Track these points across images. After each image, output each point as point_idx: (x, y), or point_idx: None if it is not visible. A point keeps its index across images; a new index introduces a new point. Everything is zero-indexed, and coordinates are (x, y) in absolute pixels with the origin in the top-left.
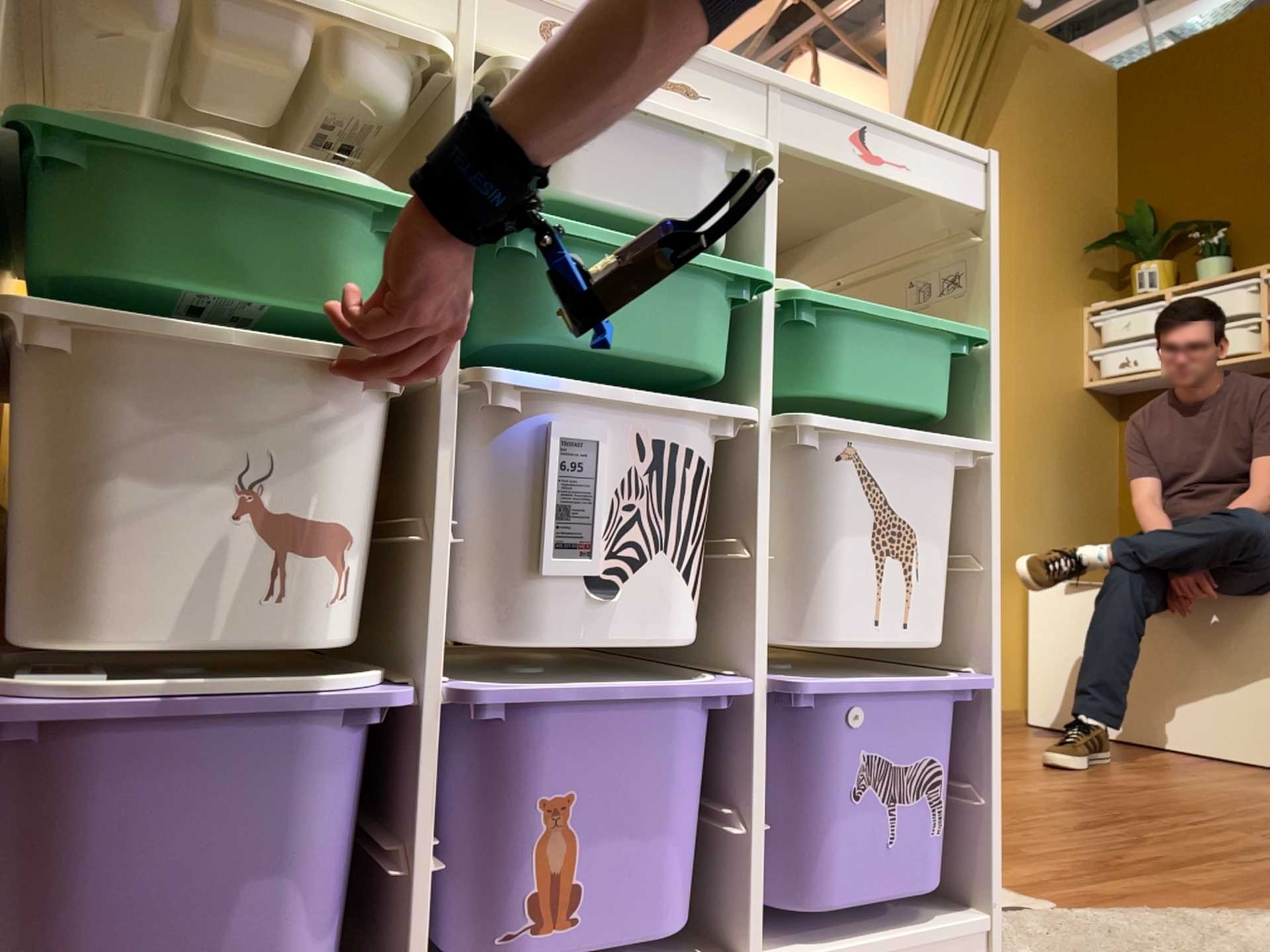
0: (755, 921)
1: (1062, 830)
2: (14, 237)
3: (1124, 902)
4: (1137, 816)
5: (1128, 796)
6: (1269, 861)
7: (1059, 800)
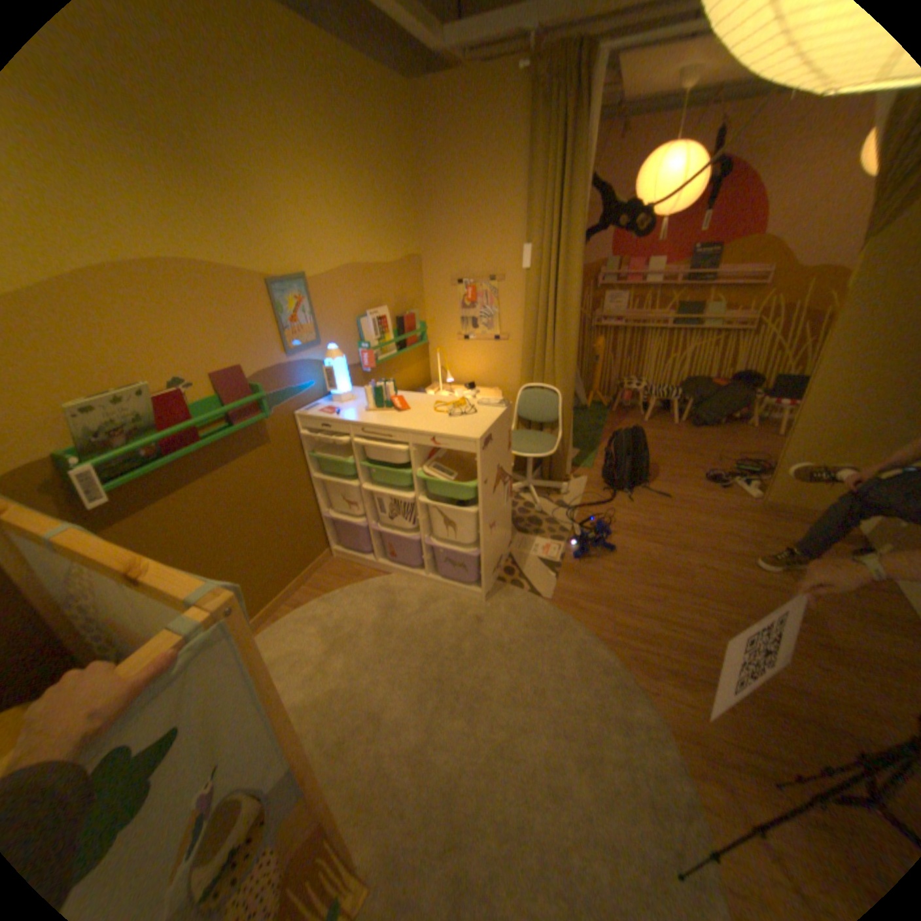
0: (428, 571)
1: (637, 585)
2: (316, 461)
3: (570, 612)
4: (691, 596)
5: (726, 588)
6: (671, 636)
7: (683, 574)
